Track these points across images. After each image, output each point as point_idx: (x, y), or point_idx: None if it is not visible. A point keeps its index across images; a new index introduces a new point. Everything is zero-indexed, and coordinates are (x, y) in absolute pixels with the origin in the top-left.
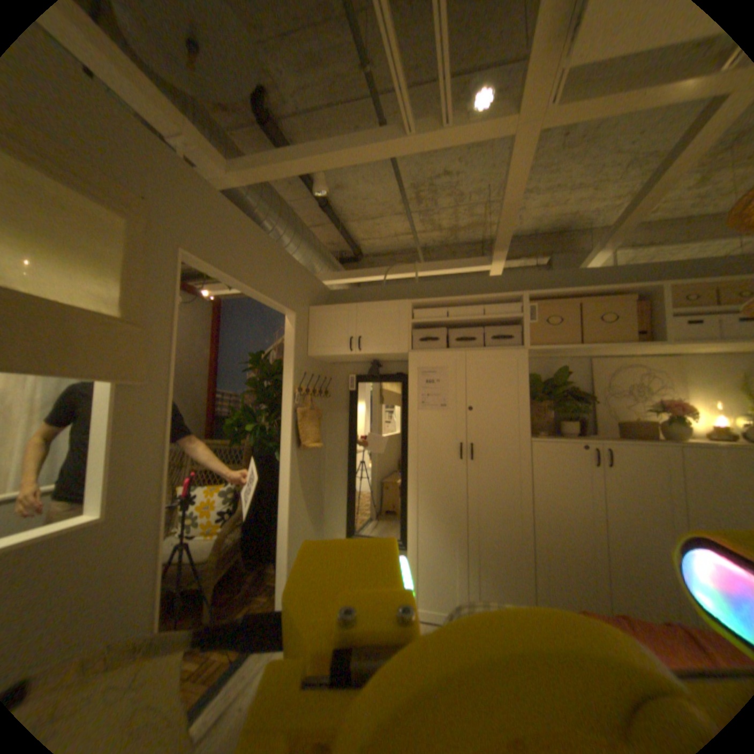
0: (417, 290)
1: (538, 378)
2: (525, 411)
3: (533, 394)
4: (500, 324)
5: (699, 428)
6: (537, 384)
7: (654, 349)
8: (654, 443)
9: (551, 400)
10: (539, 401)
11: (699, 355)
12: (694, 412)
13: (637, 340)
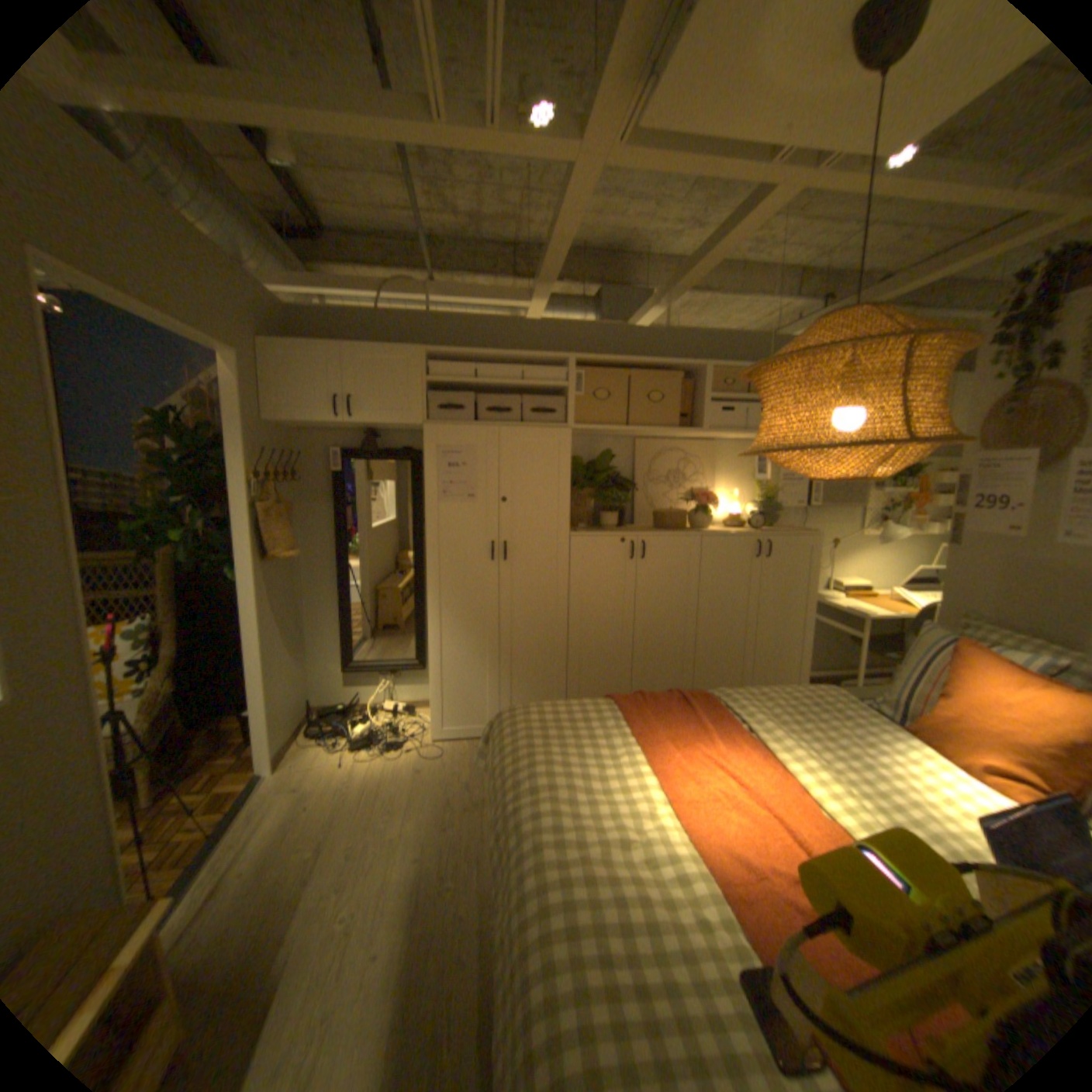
0: (430, 329)
1: (580, 462)
2: (564, 503)
3: (573, 481)
4: (541, 393)
5: (718, 515)
6: (578, 469)
7: (692, 436)
8: (680, 534)
9: (592, 488)
10: (579, 489)
11: (728, 442)
12: (716, 500)
13: (678, 426)
